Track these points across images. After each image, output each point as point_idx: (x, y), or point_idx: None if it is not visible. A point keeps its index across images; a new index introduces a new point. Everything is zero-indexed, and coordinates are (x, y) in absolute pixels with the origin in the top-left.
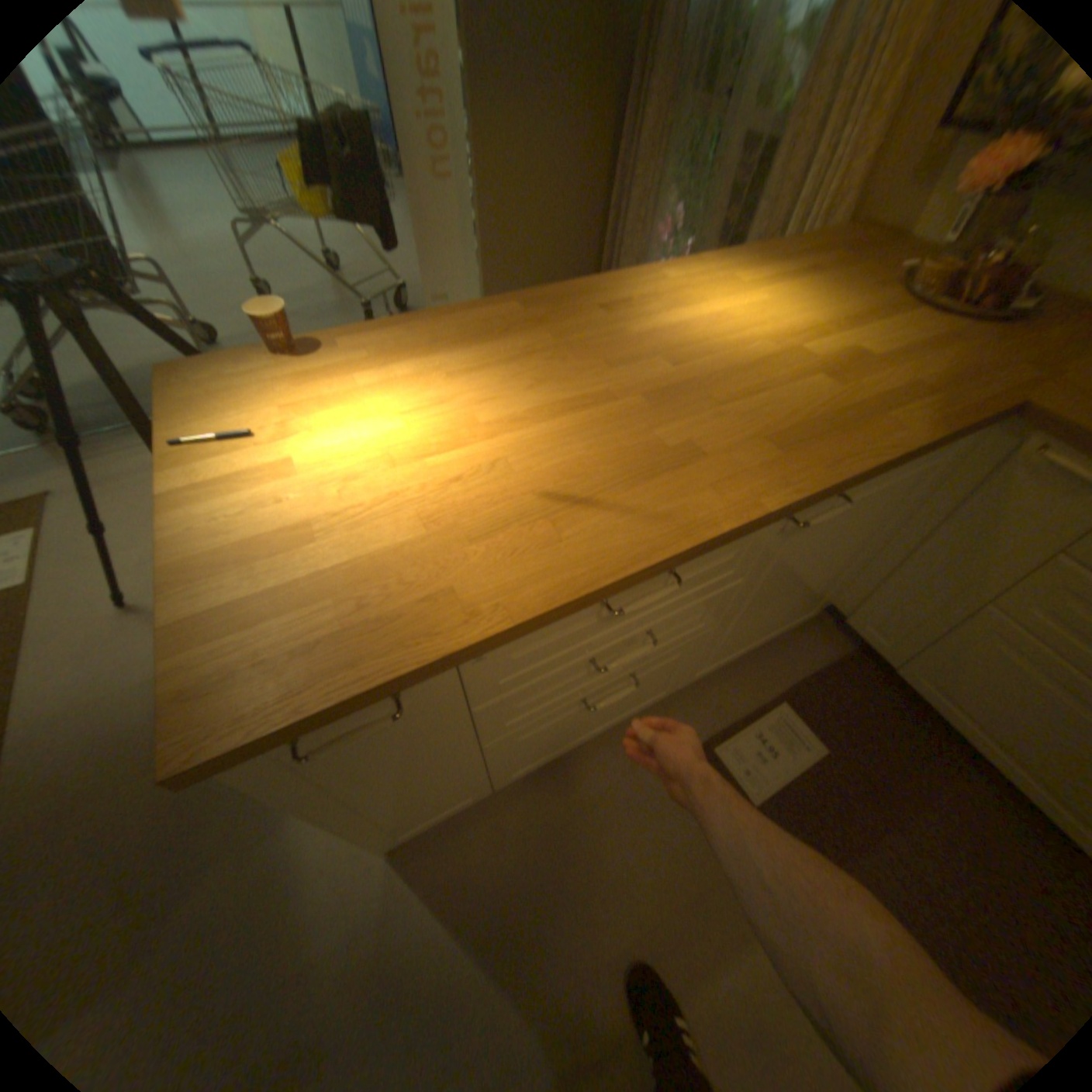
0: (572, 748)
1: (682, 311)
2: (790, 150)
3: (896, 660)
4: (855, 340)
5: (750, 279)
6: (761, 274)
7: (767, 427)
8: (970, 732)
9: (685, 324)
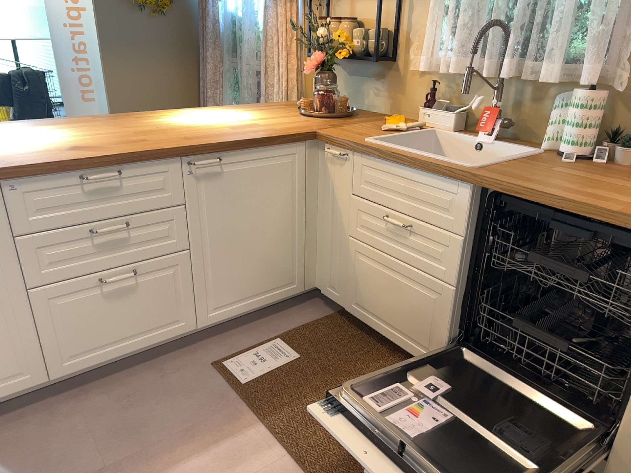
0: (114, 357)
1: (176, 118)
2: (265, 75)
3: (342, 302)
4: (254, 122)
5: (222, 112)
6: (229, 111)
7: (184, 137)
8: (375, 325)
9: (174, 121)
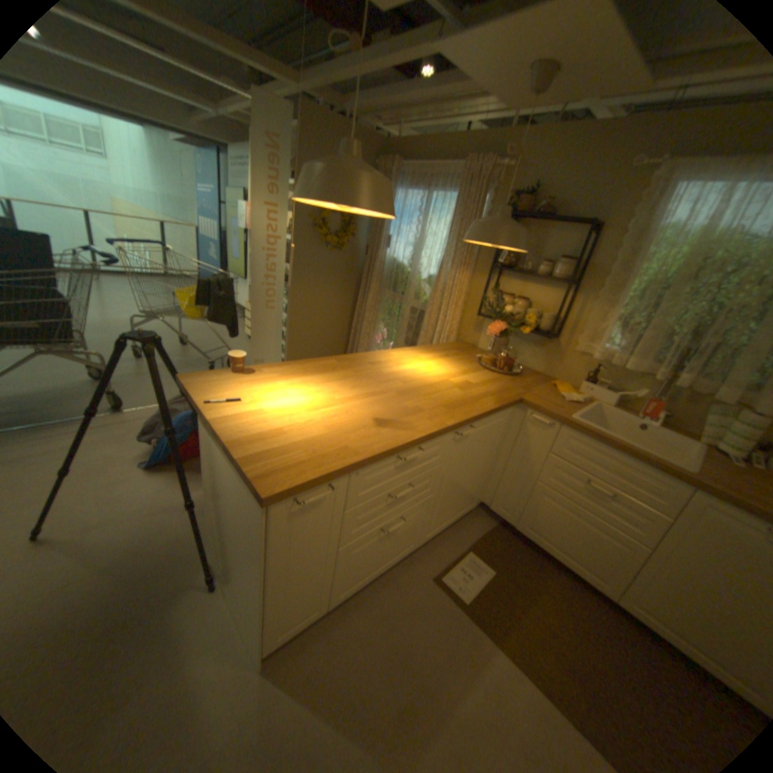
0: (369, 583)
1: (401, 367)
2: (429, 316)
3: (514, 522)
4: (465, 379)
5: (424, 358)
6: (427, 357)
7: (441, 403)
8: (550, 550)
9: (404, 371)
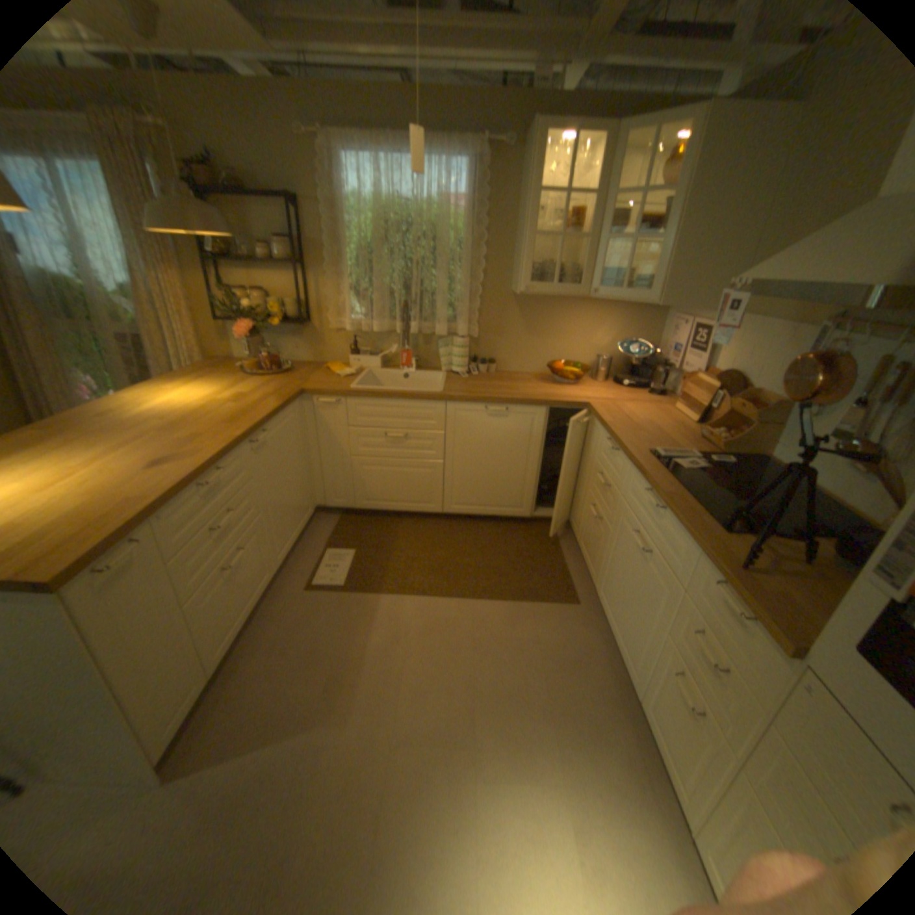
0: (238, 631)
1: (145, 405)
2: (149, 338)
3: (351, 504)
4: (234, 392)
5: (171, 388)
6: (175, 385)
7: (219, 421)
8: (386, 506)
9: (152, 409)
